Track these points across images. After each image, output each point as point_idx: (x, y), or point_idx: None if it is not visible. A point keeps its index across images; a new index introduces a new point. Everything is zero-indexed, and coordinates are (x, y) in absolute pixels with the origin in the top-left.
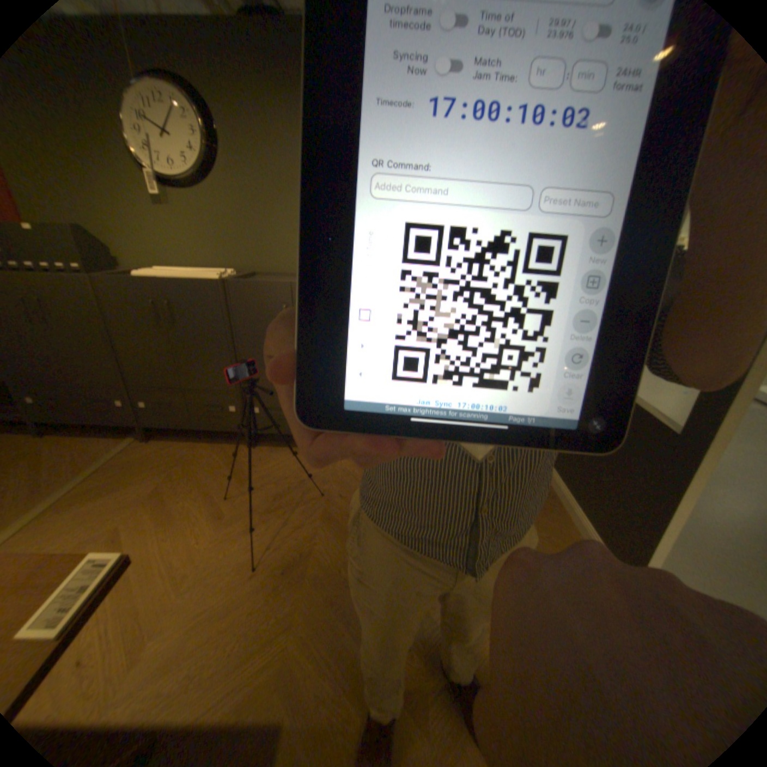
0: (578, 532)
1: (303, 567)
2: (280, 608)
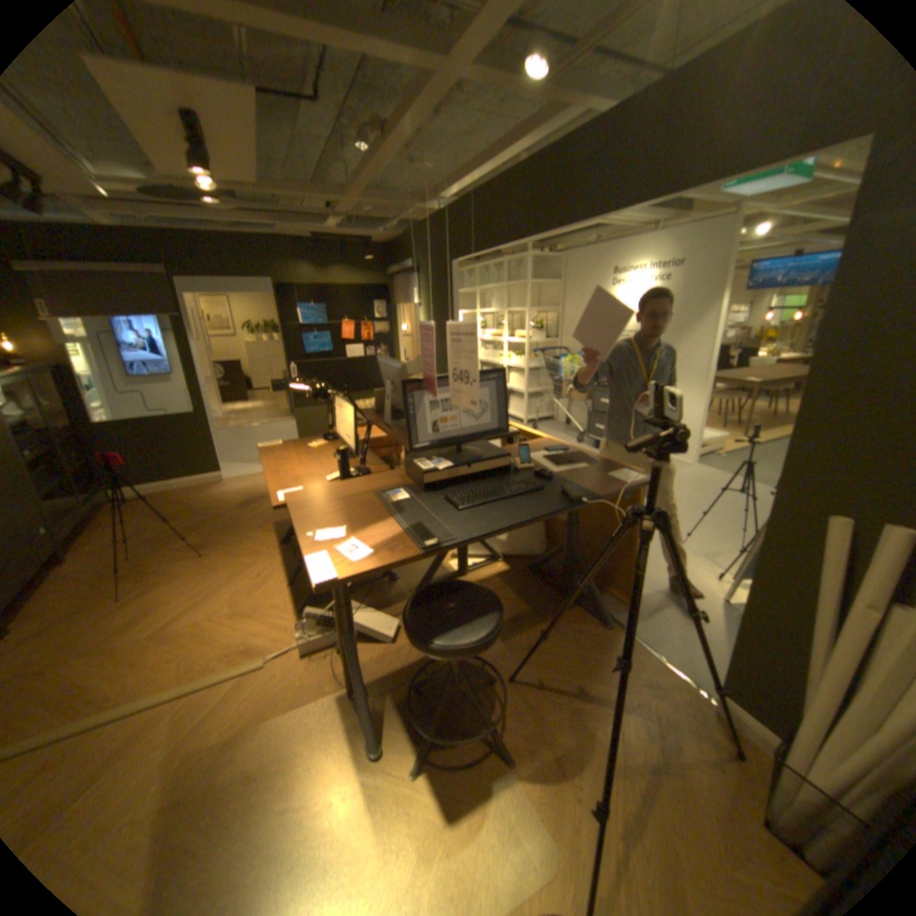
0: (184, 487)
1: (200, 543)
2: (226, 540)
